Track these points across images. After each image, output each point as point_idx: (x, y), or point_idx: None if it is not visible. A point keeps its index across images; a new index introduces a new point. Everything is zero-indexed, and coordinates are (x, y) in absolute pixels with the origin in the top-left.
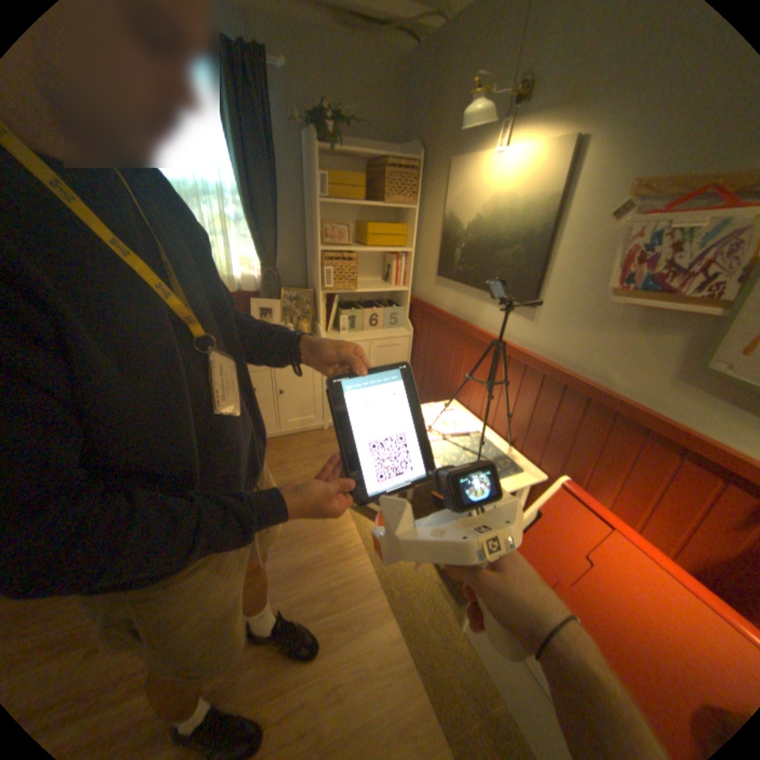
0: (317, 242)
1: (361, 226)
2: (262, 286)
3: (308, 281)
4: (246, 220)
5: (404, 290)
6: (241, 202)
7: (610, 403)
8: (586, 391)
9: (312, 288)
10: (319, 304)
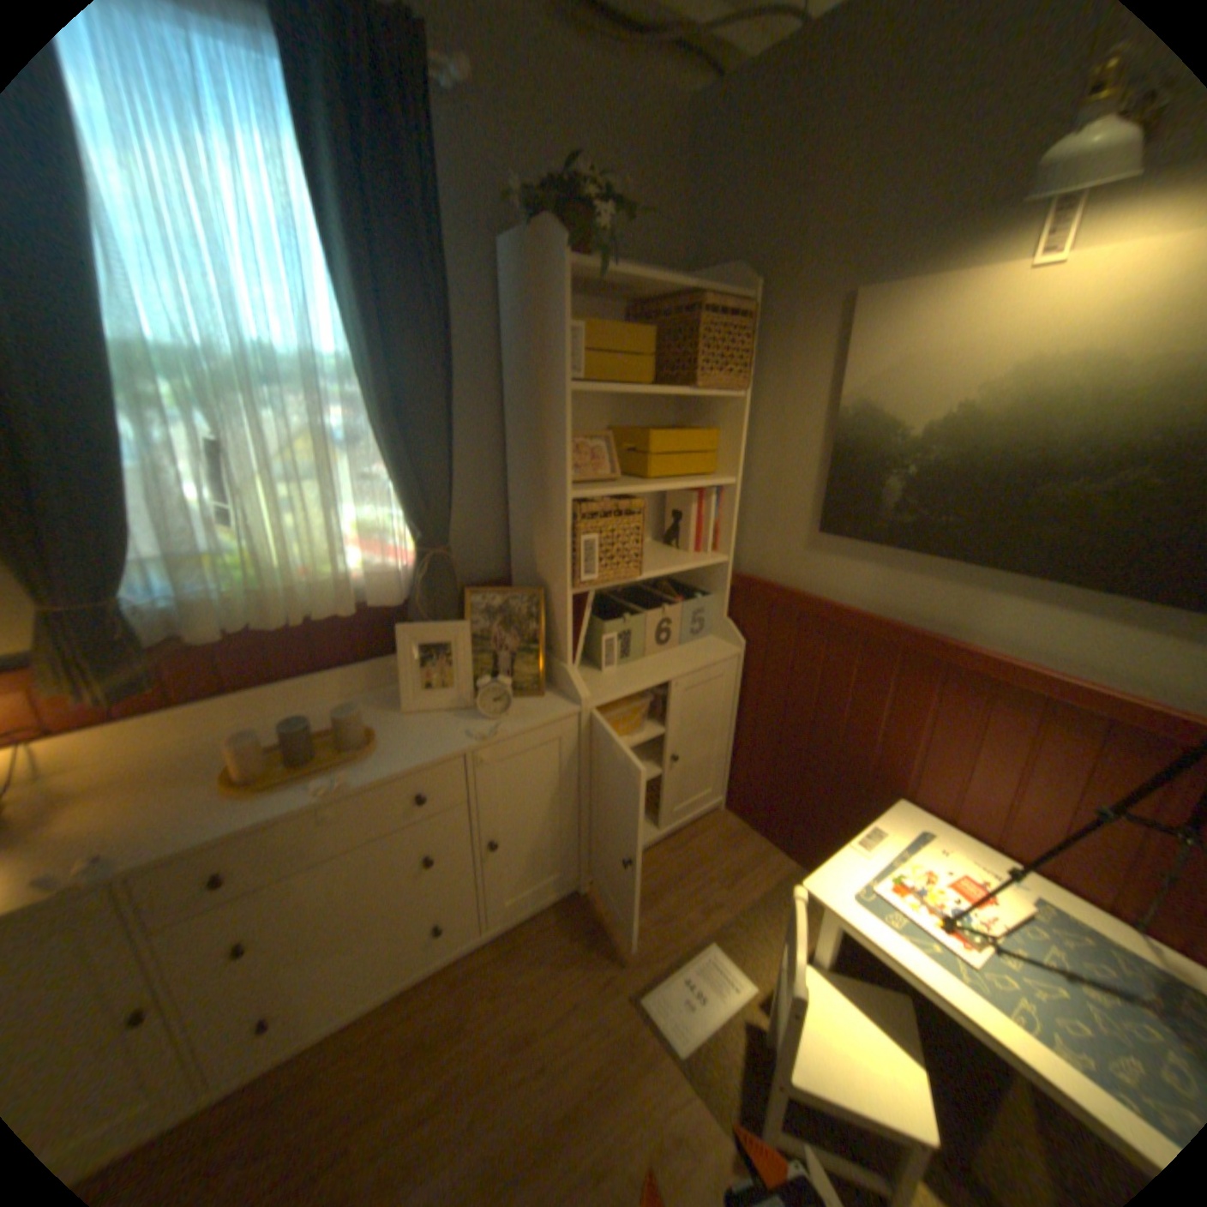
0: (563, 480)
1: (625, 437)
2: (422, 591)
3: (515, 563)
4: (379, 440)
5: (722, 561)
6: (367, 397)
7: None
8: None
9: (530, 579)
10: (565, 619)
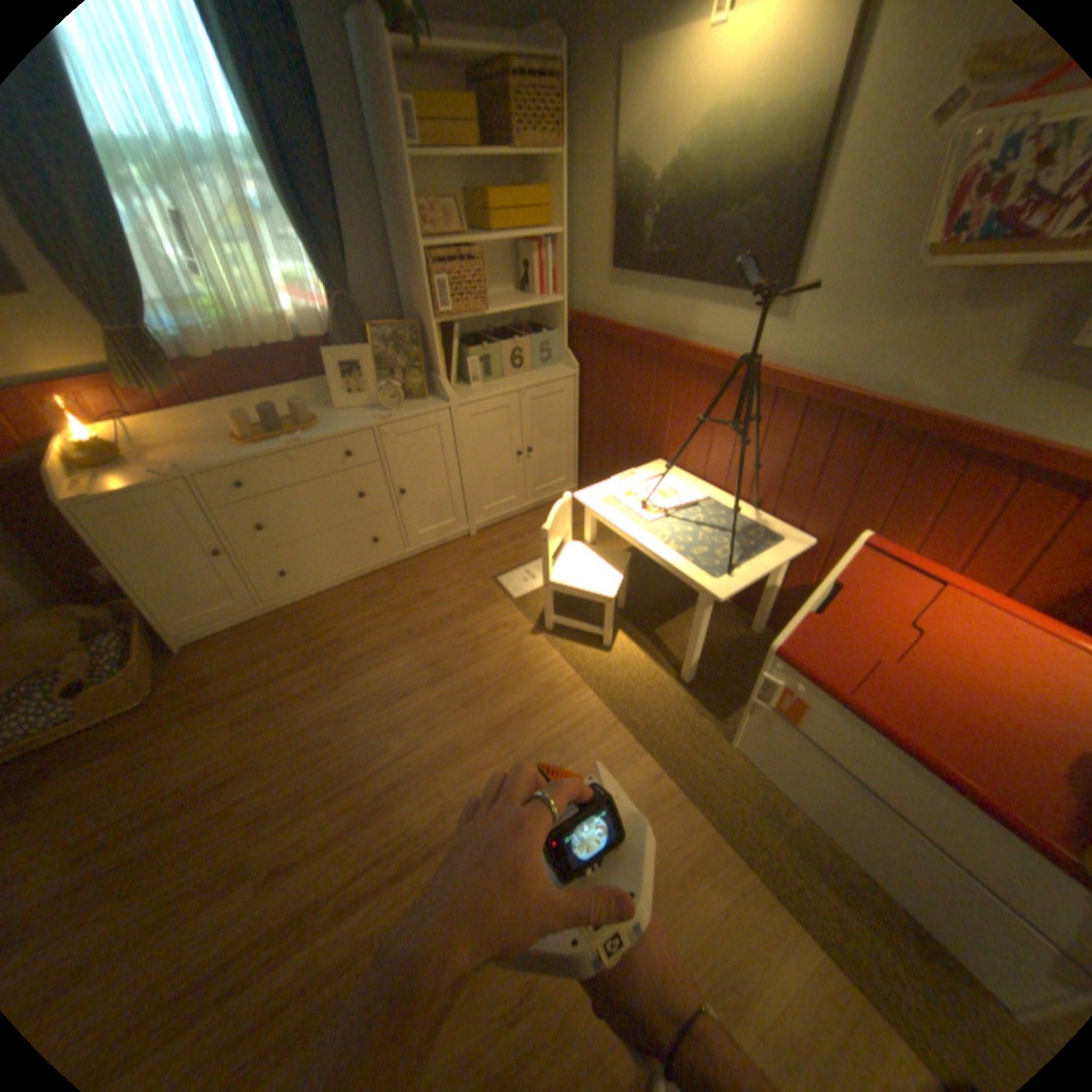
0: (415, 233)
1: (473, 196)
2: (334, 323)
3: (404, 307)
4: (283, 206)
5: (557, 301)
6: (268, 171)
7: (916, 421)
8: (878, 410)
9: (413, 317)
10: (434, 343)
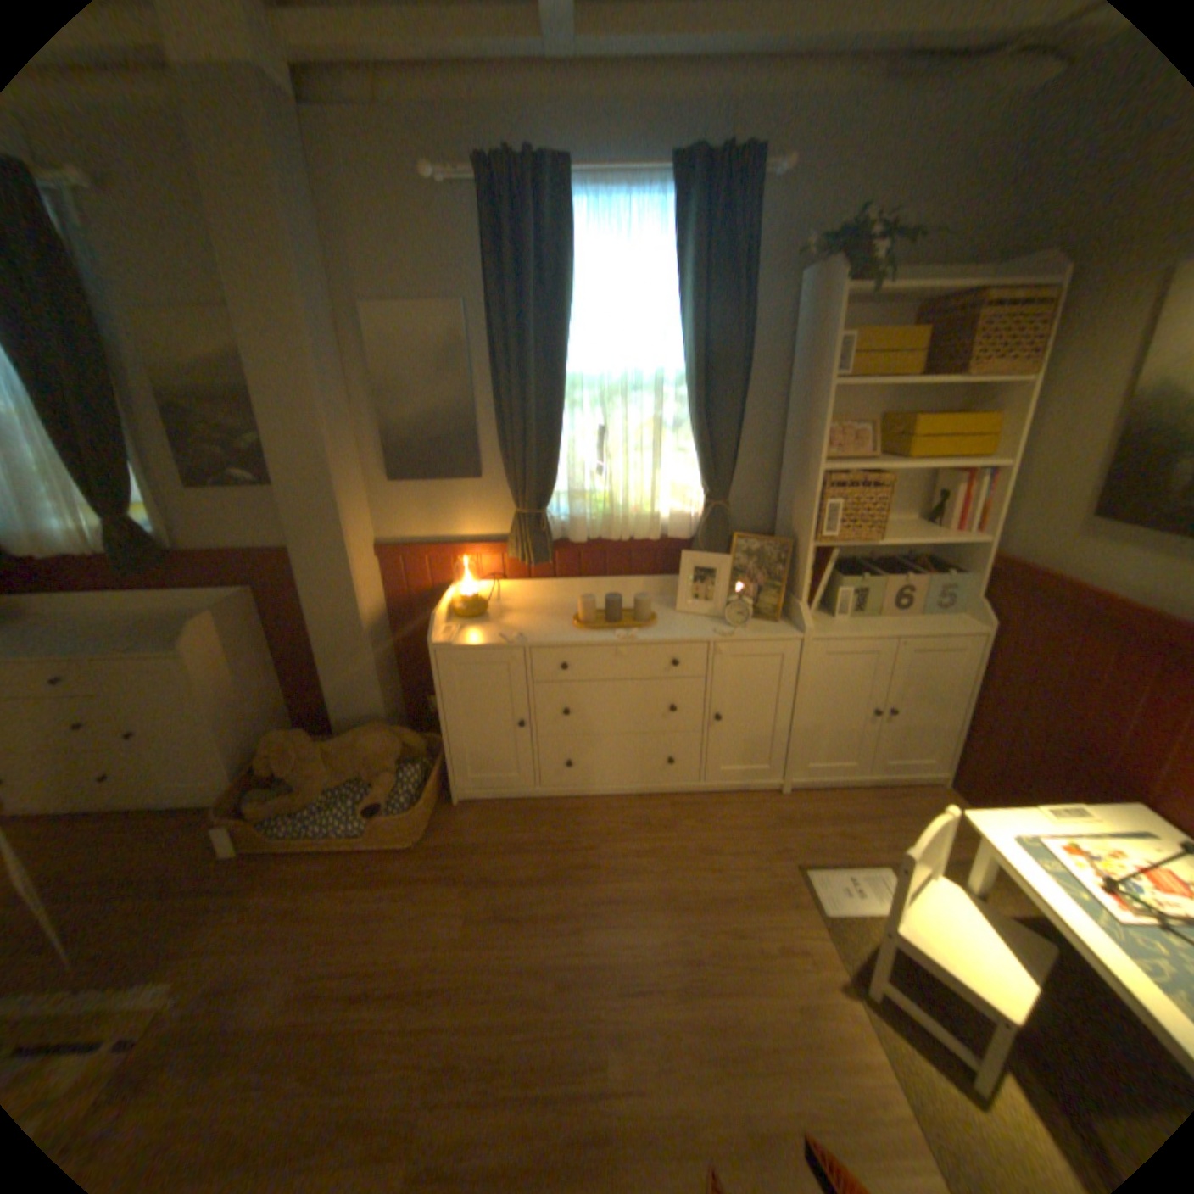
0: (820, 455)
1: (896, 420)
2: (703, 529)
3: (779, 521)
4: (693, 424)
5: (985, 540)
6: (690, 396)
7: None
8: None
9: (787, 533)
10: (805, 565)
